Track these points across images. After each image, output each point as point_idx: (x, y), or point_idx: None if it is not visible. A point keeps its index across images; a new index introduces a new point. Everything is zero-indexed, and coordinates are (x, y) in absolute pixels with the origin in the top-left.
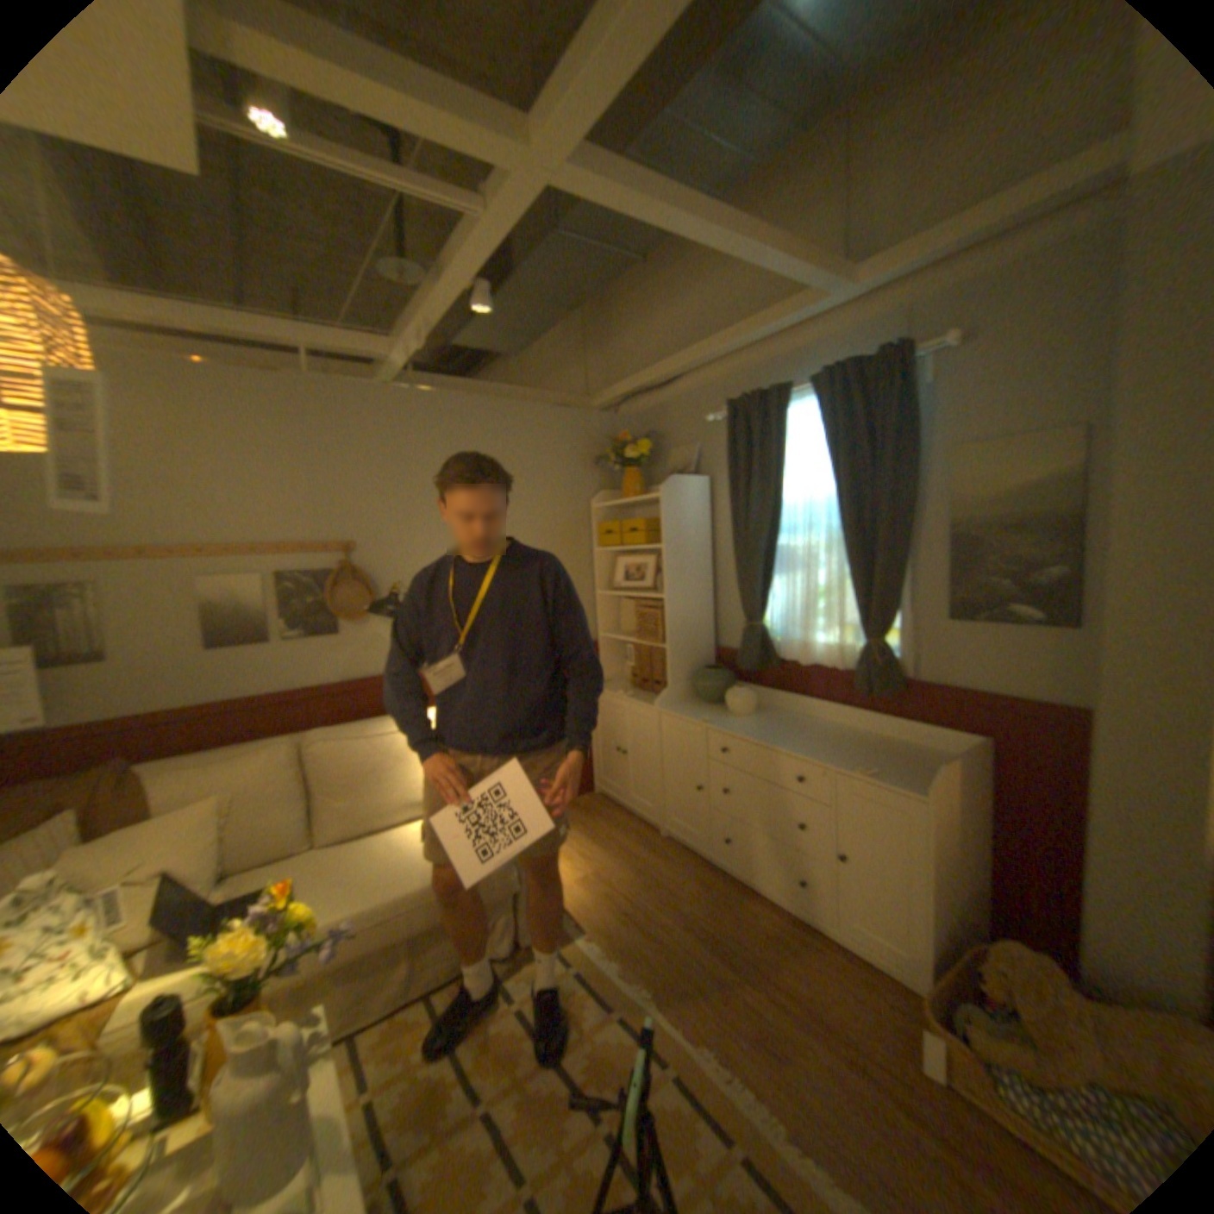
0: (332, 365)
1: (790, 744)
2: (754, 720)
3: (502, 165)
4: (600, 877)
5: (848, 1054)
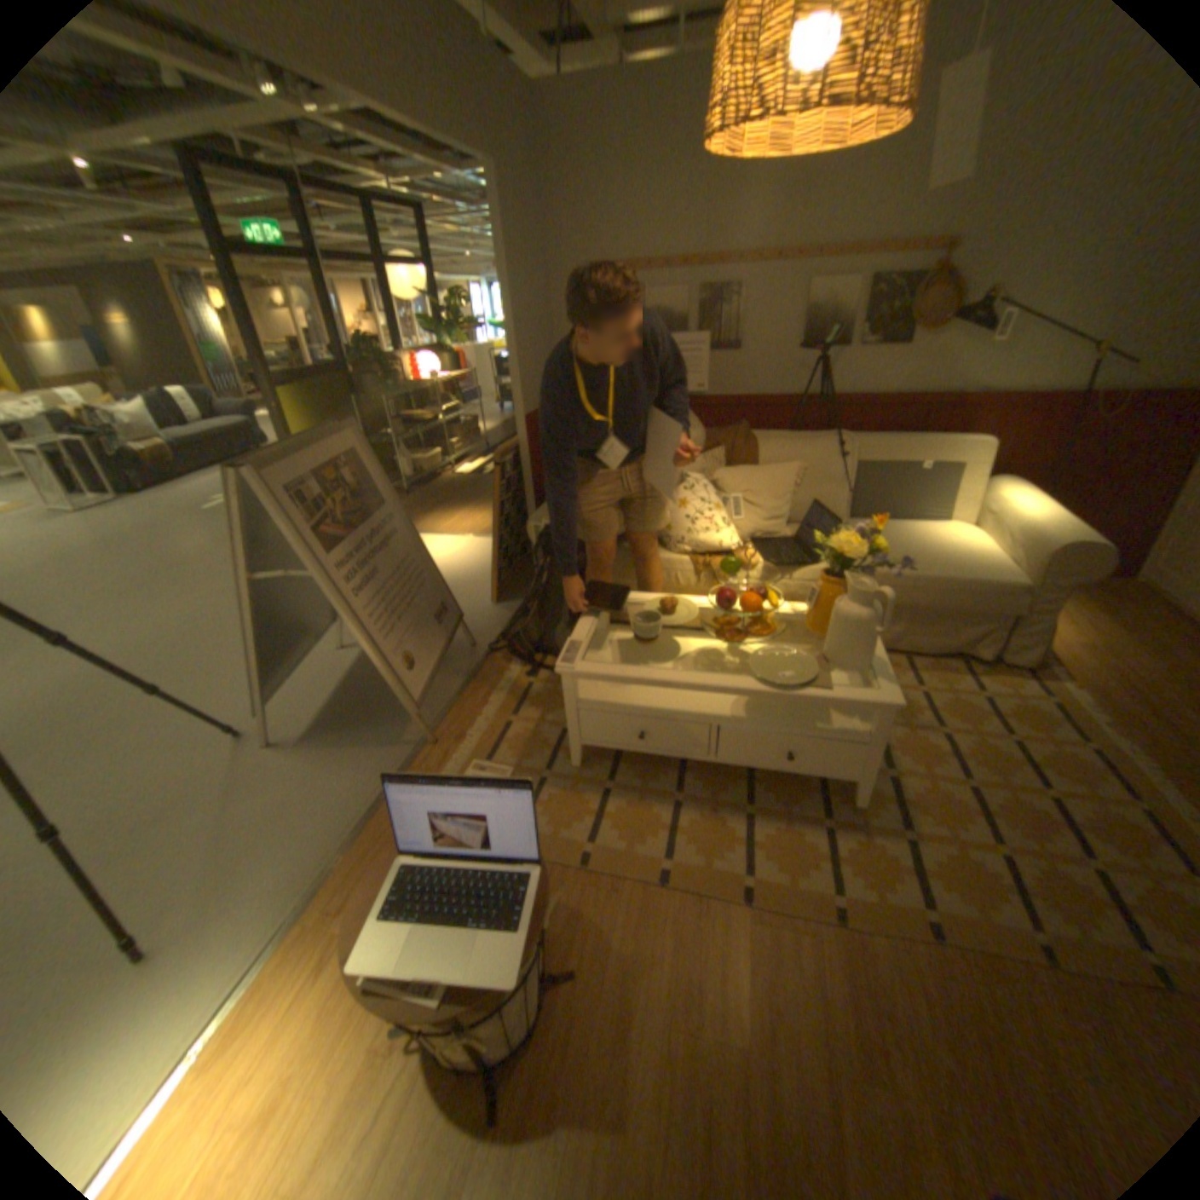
0: None
1: None
2: None
3: None
4: (1114, 651)
5: None
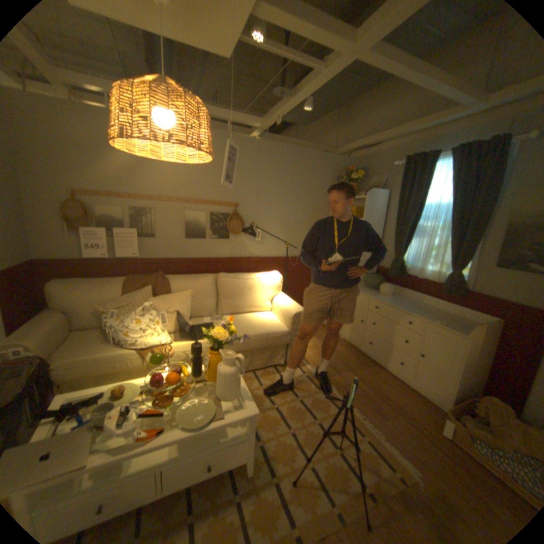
0: (235, 128)
1: (407, 309)
2: (391, 298)
3: (338, 50)
4: (315, 347)
5: (412, 423)
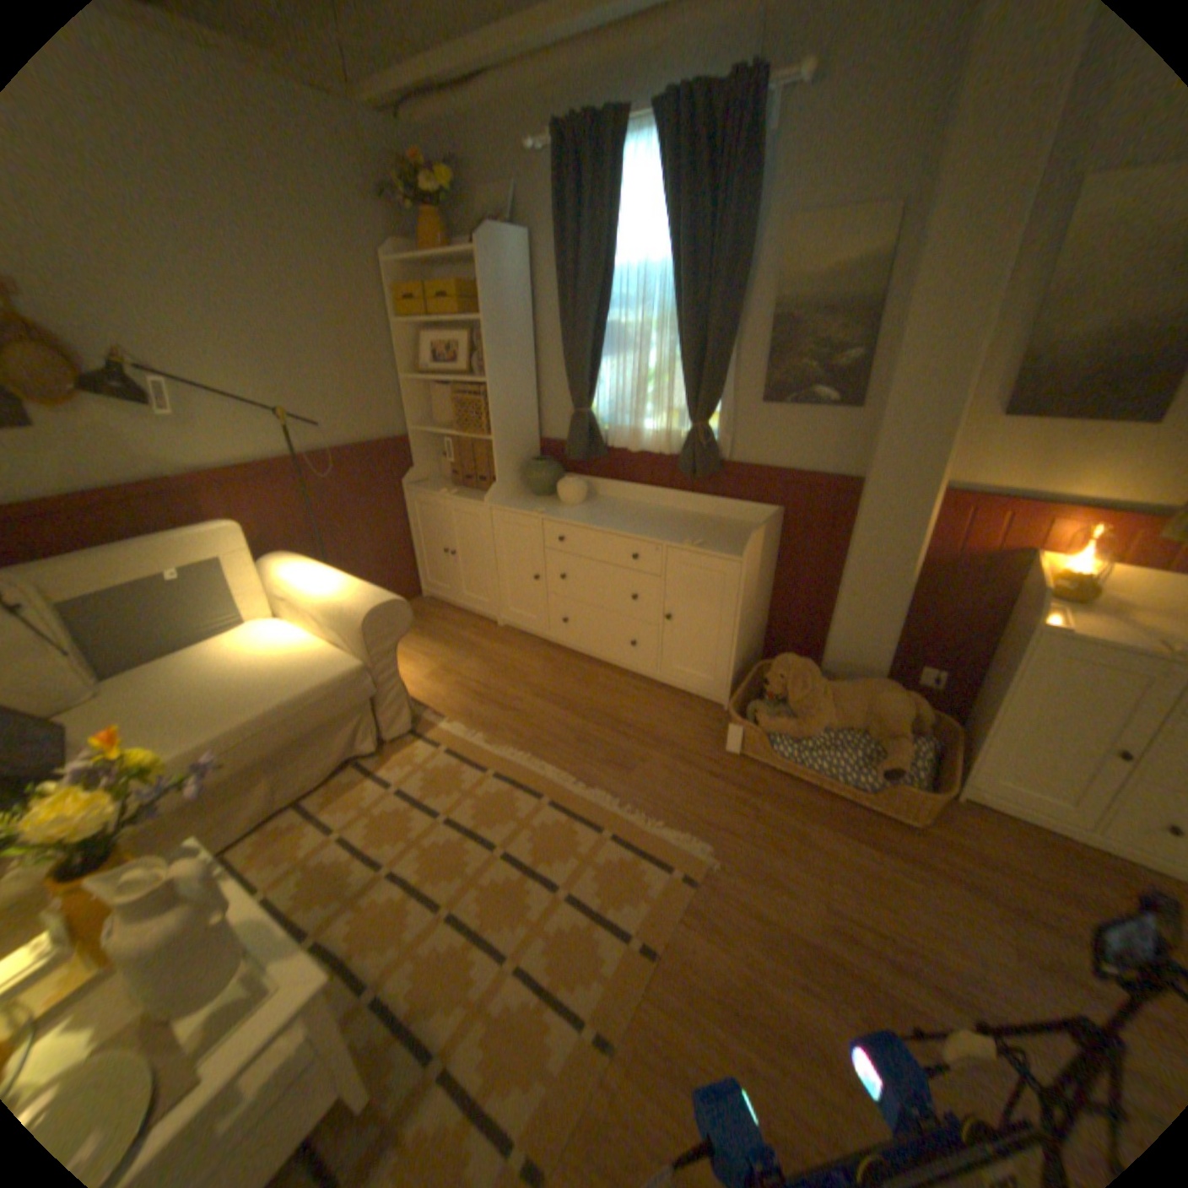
0: None
1: (623, 527)
2: (586, 508)
3: None
4: (447, 668)
5: (673, 752)
